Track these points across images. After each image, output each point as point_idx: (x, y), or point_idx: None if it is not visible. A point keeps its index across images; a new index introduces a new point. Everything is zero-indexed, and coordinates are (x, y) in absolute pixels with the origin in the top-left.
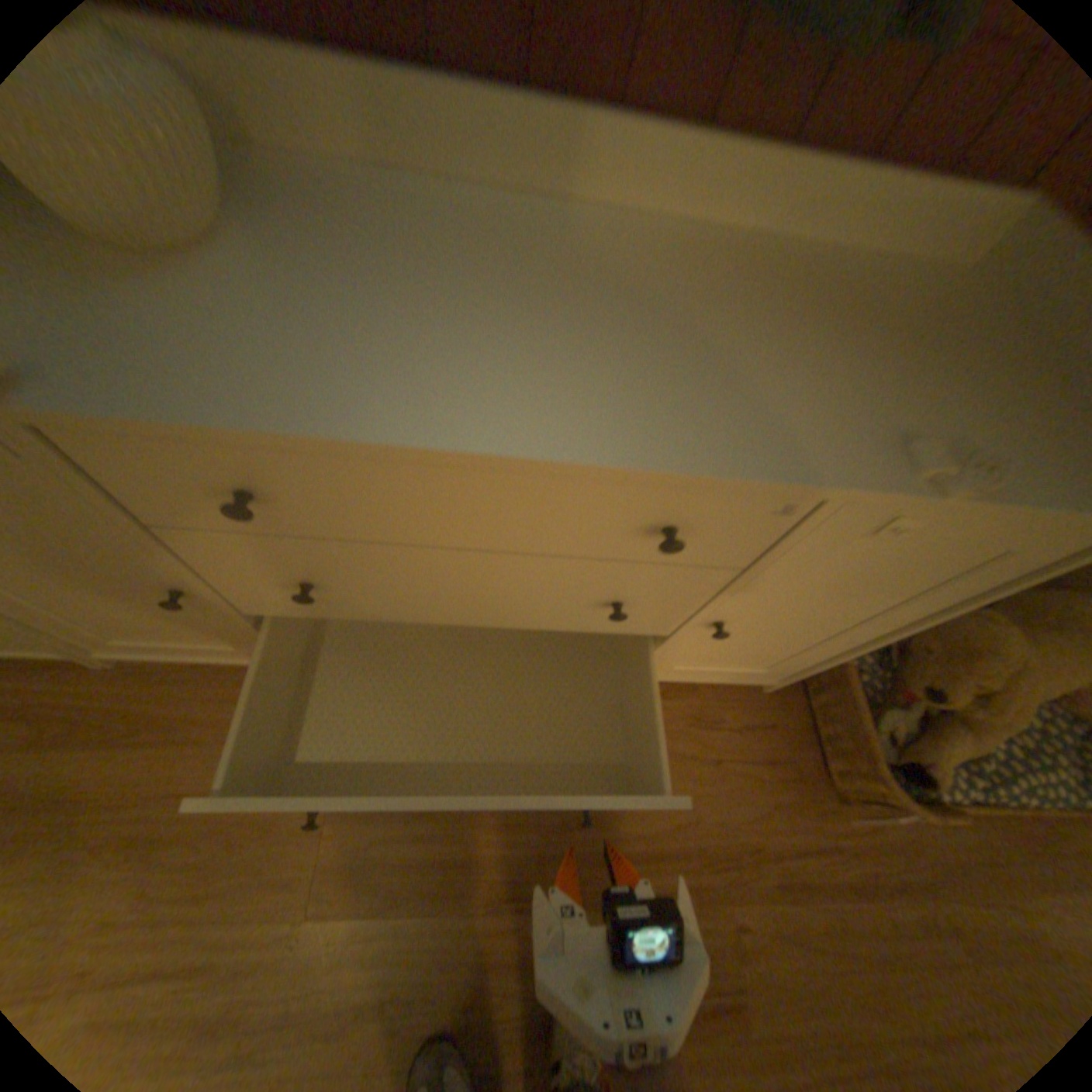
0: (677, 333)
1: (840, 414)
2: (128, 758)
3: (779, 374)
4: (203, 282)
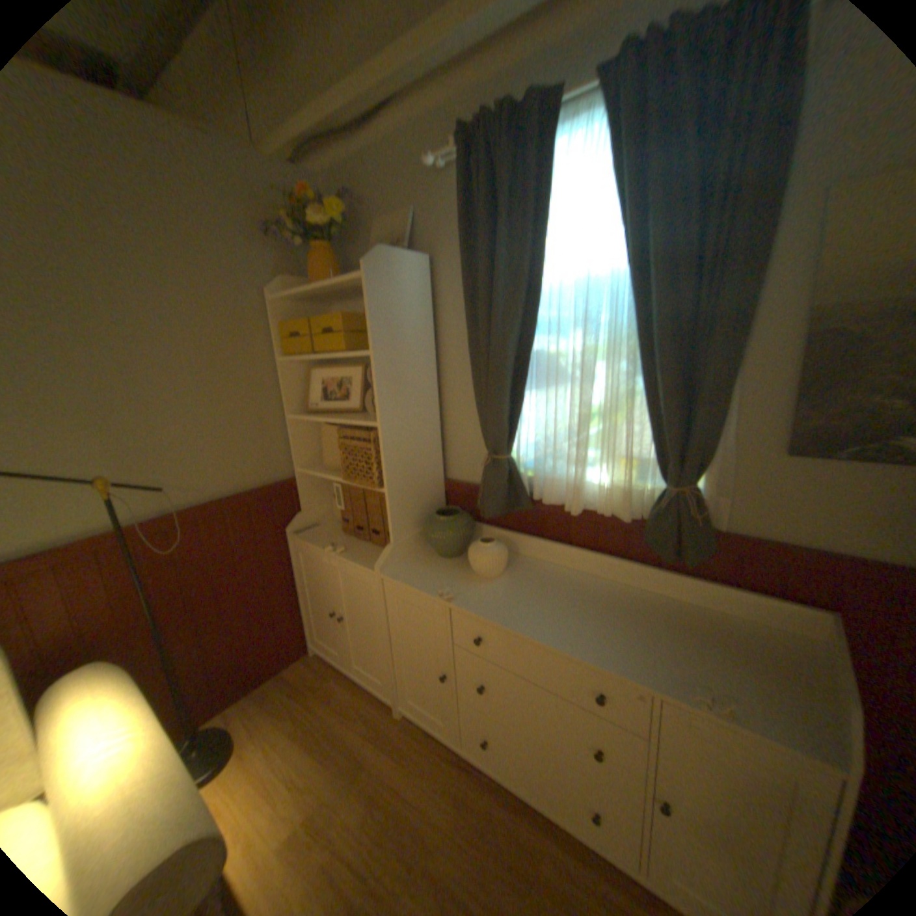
0: (620, 628)
1: (670, 670)
2: (385, 760)
3: (653, 651)
4: (492, 587)
